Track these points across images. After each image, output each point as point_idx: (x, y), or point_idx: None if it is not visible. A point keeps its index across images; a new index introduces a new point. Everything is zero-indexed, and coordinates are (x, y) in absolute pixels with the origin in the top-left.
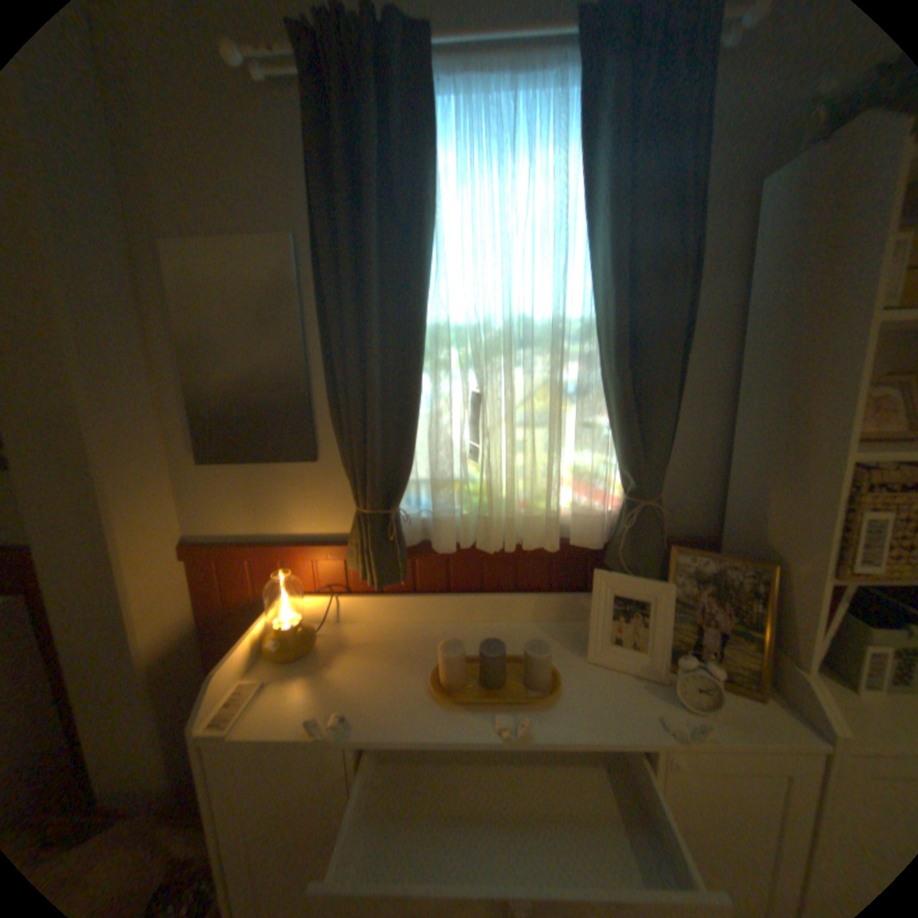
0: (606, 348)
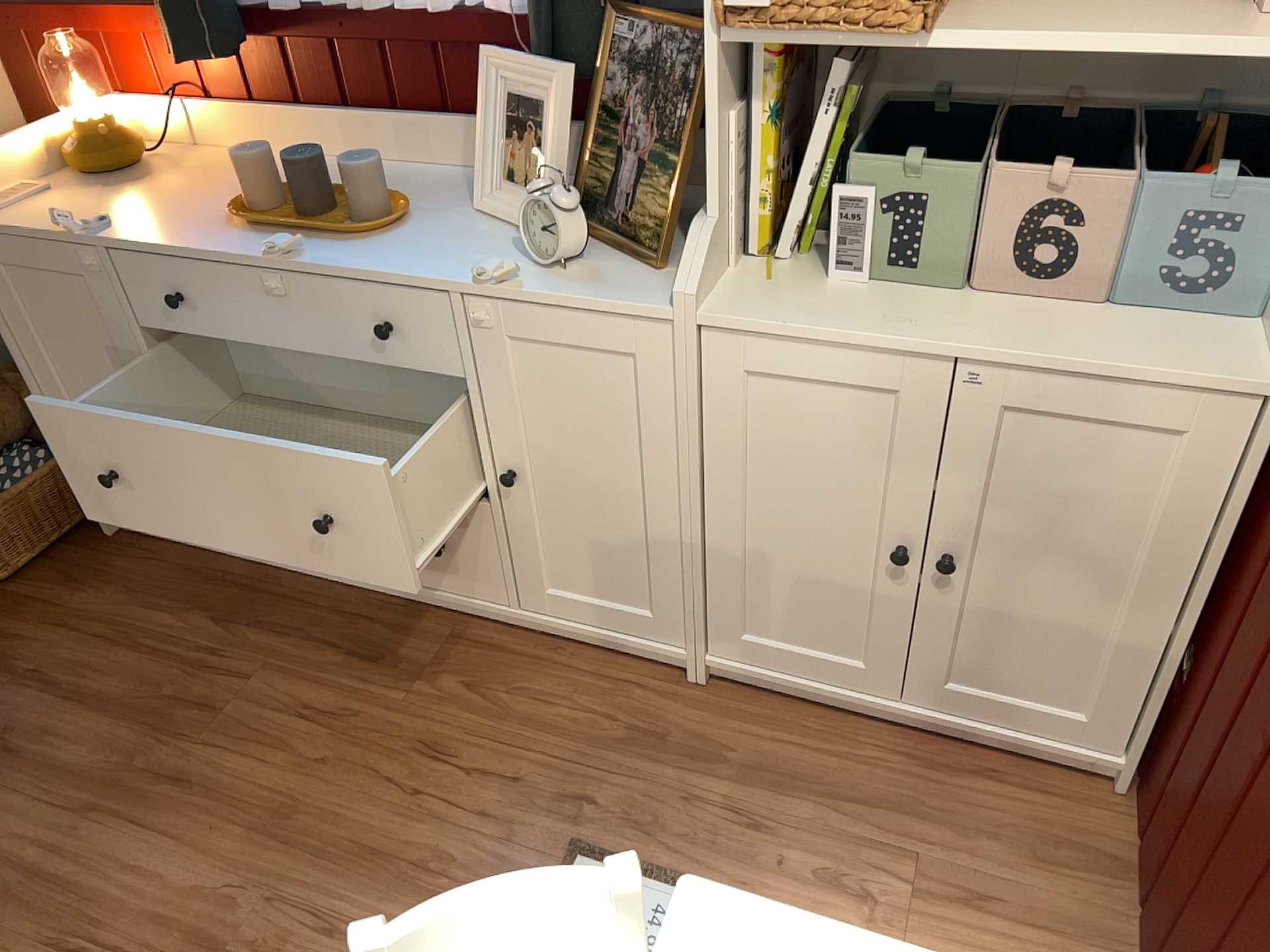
0: None
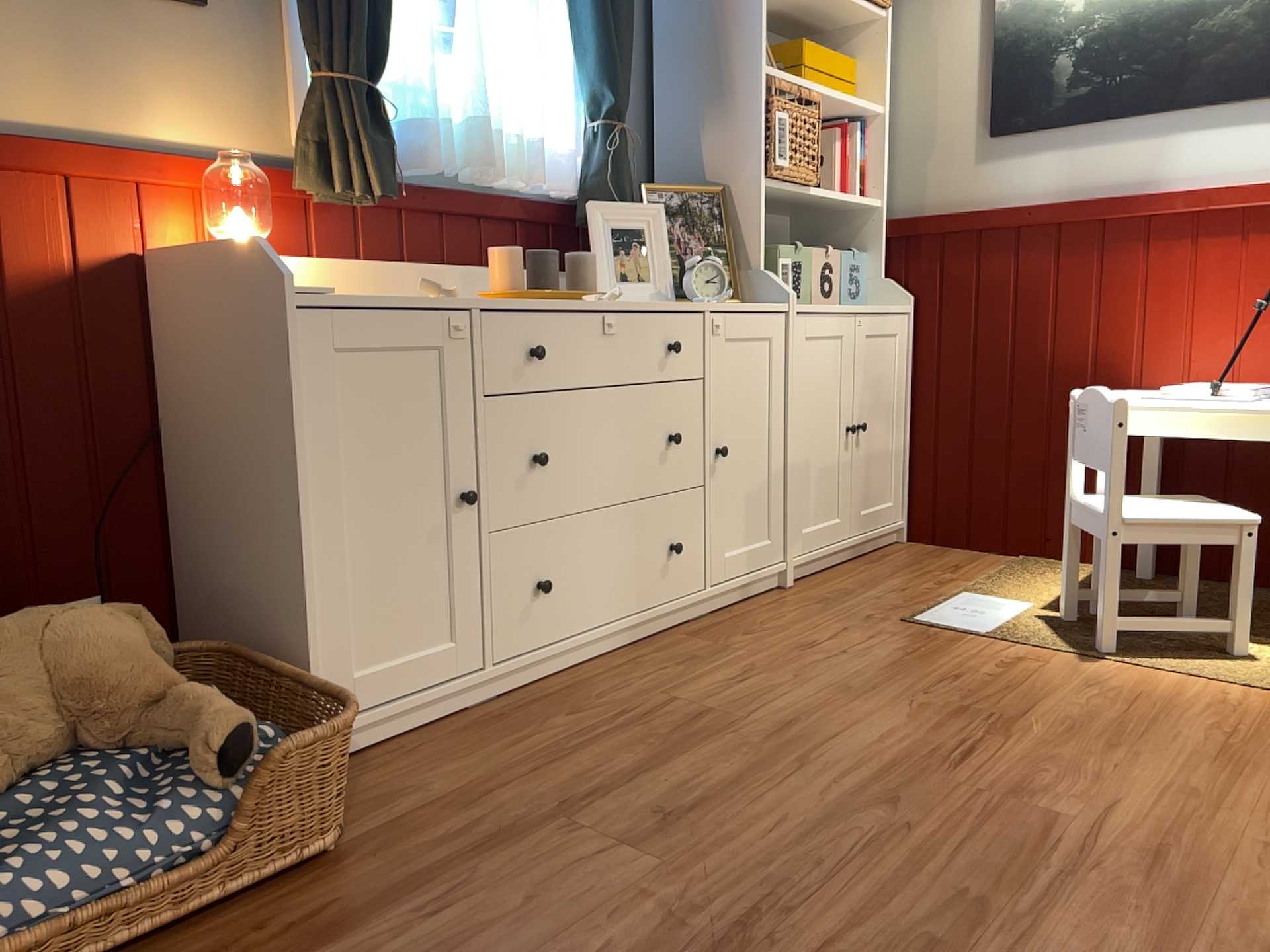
0: None
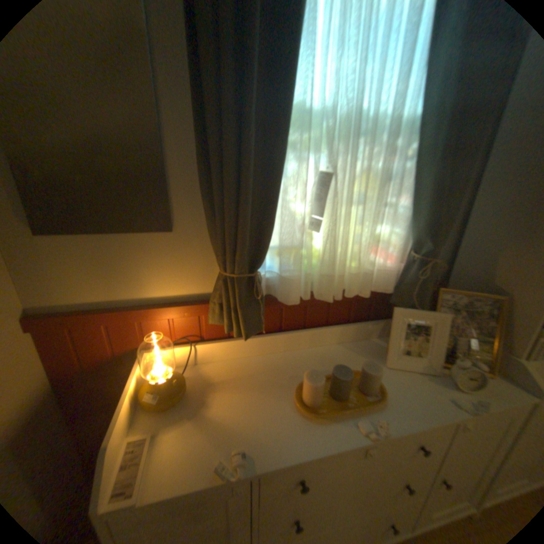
0: (432, 141)
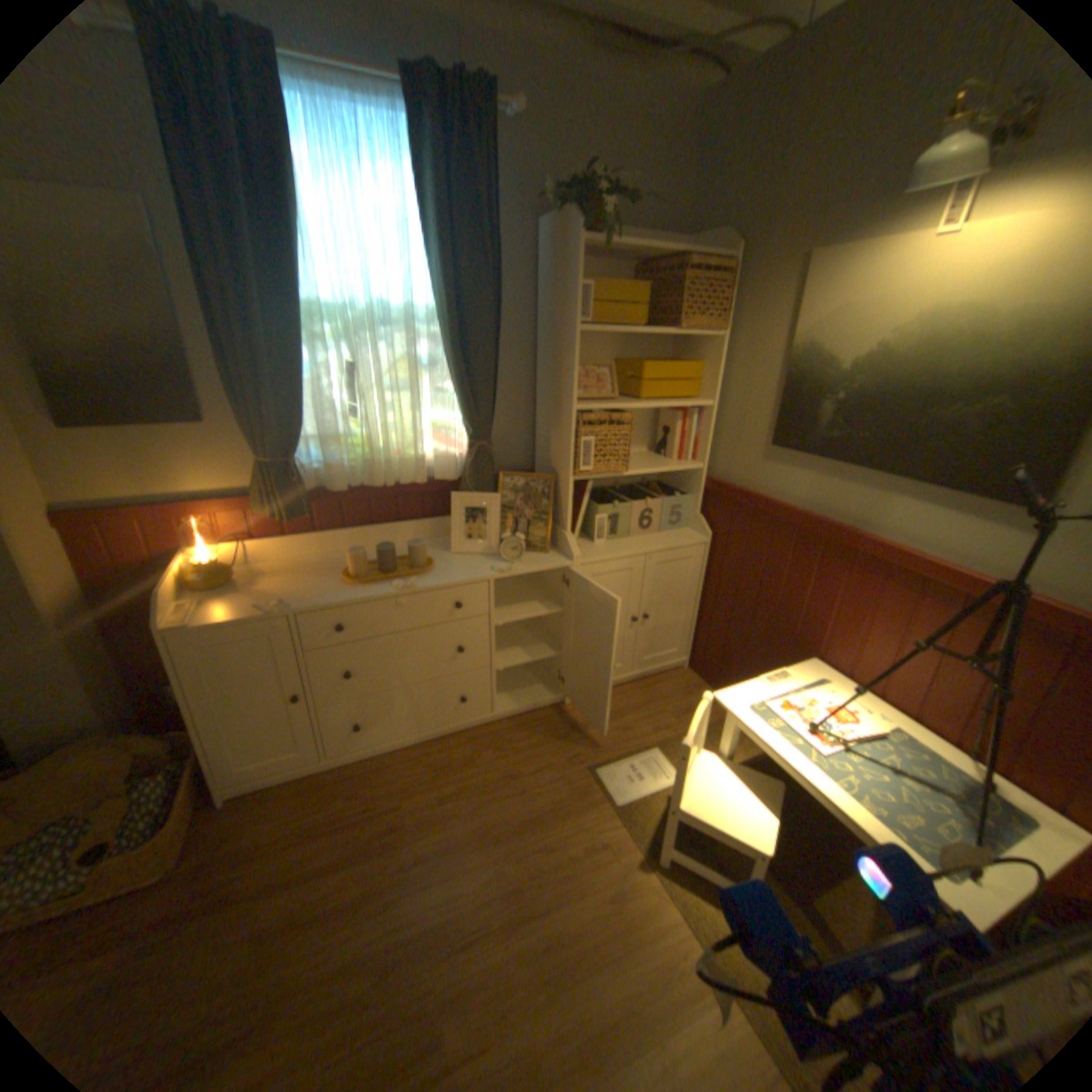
0: (443, 335)
